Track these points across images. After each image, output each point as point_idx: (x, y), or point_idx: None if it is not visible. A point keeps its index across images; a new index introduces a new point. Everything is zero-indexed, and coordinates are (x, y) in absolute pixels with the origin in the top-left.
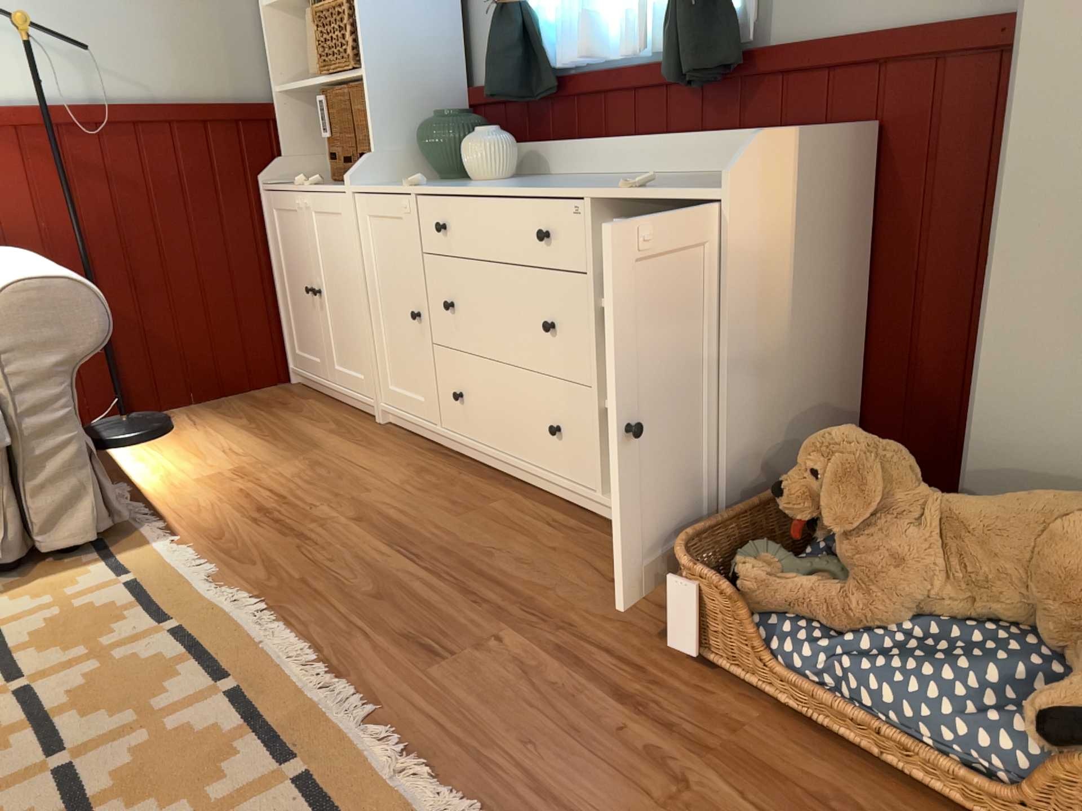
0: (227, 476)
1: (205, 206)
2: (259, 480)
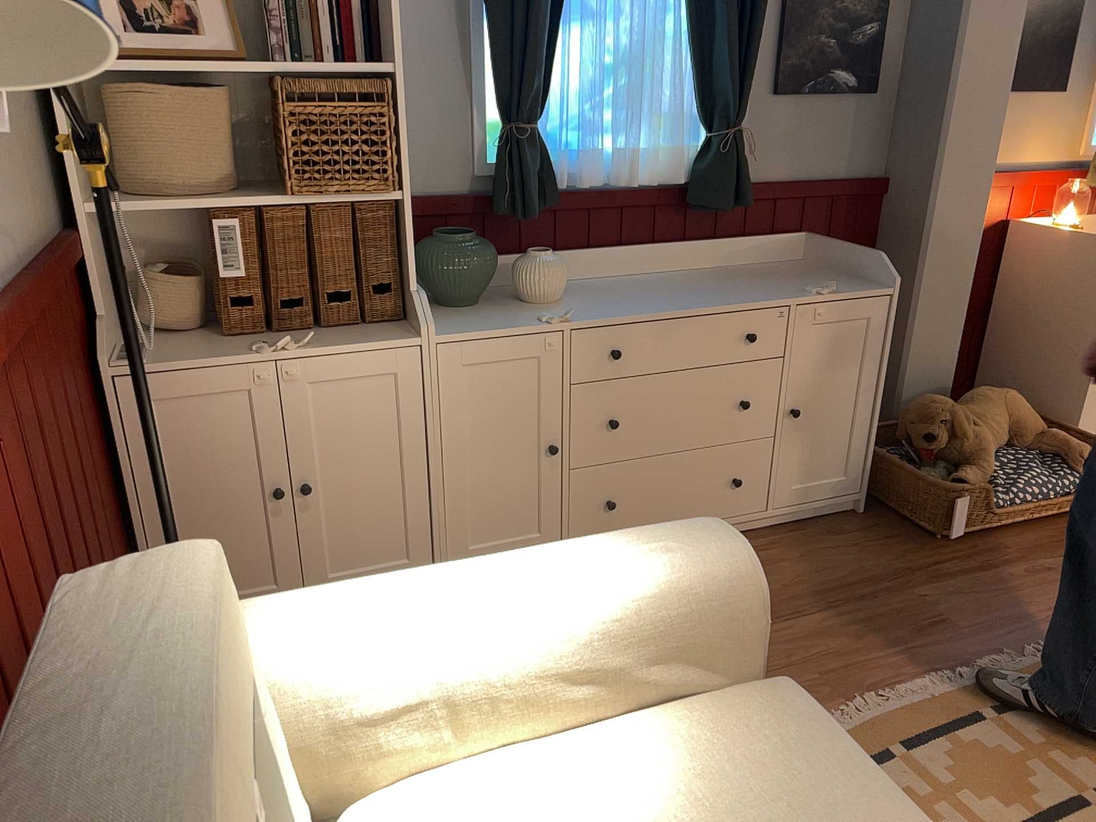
0: None
1: (80, 430)
2: None
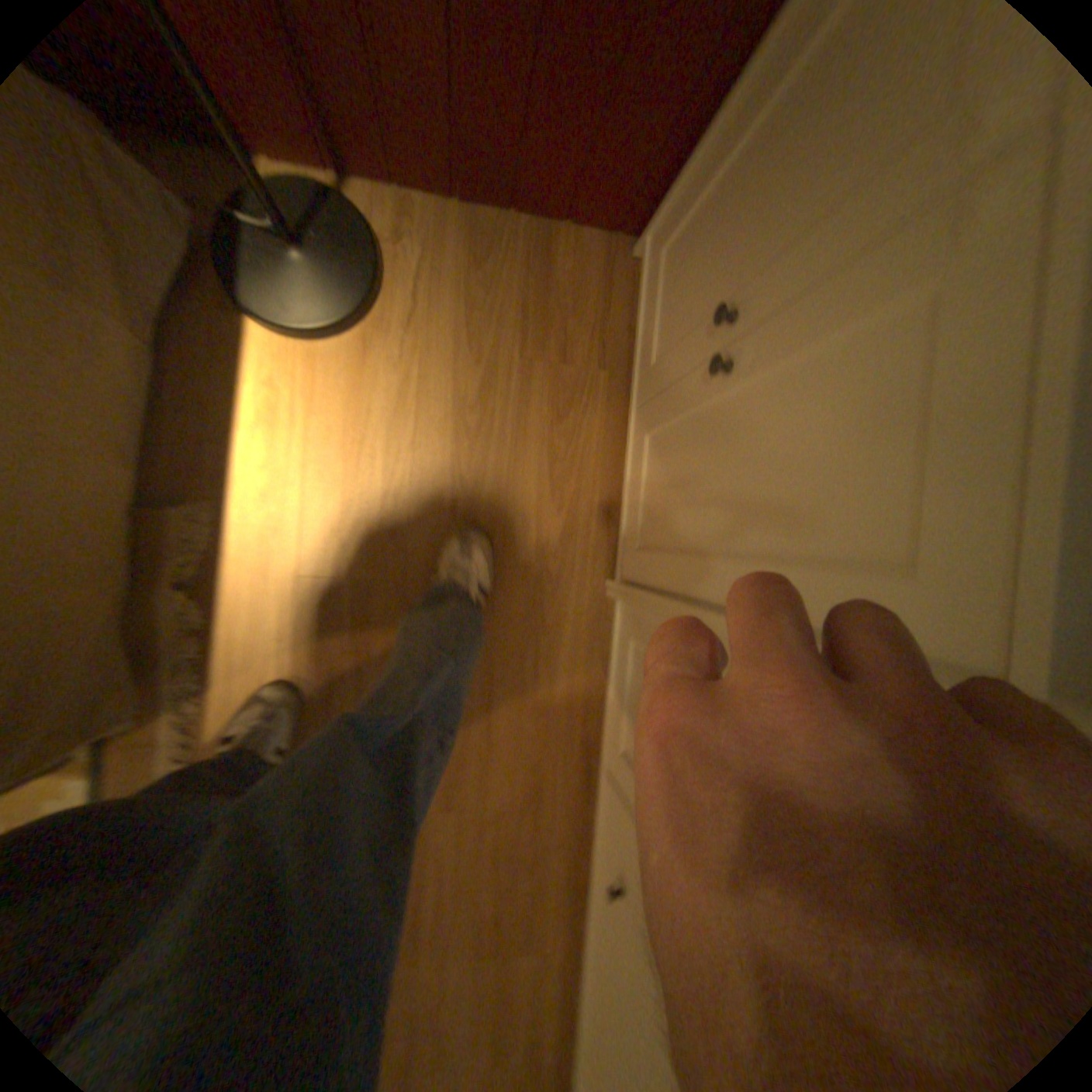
0: (344, 610)
1: None
2: (370, 662)
